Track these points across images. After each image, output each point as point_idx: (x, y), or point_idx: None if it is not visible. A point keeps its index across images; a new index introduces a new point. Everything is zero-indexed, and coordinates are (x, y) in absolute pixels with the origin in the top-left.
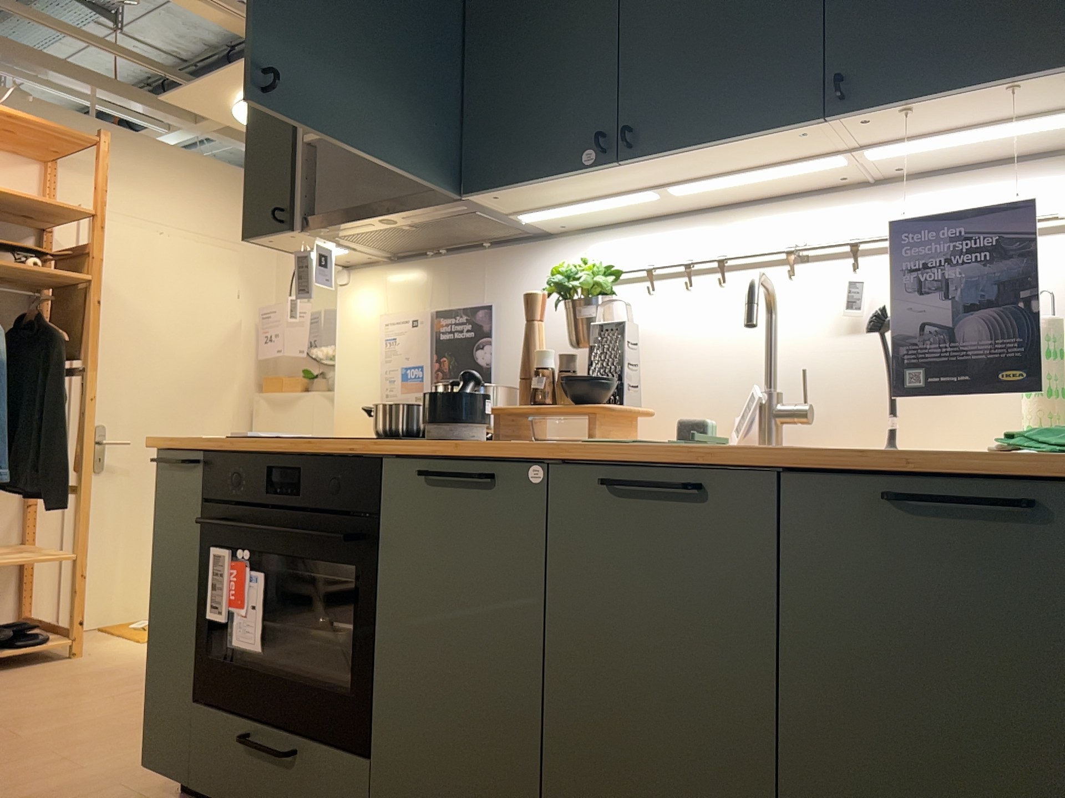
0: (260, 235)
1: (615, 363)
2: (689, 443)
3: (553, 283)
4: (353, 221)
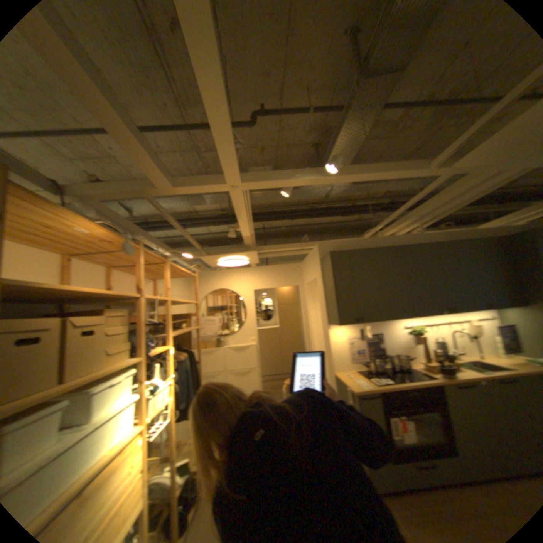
0: (346, 325)
1: (446, 351)
2: (457, 364)
3: (417, 332)
4: (379, 322)
